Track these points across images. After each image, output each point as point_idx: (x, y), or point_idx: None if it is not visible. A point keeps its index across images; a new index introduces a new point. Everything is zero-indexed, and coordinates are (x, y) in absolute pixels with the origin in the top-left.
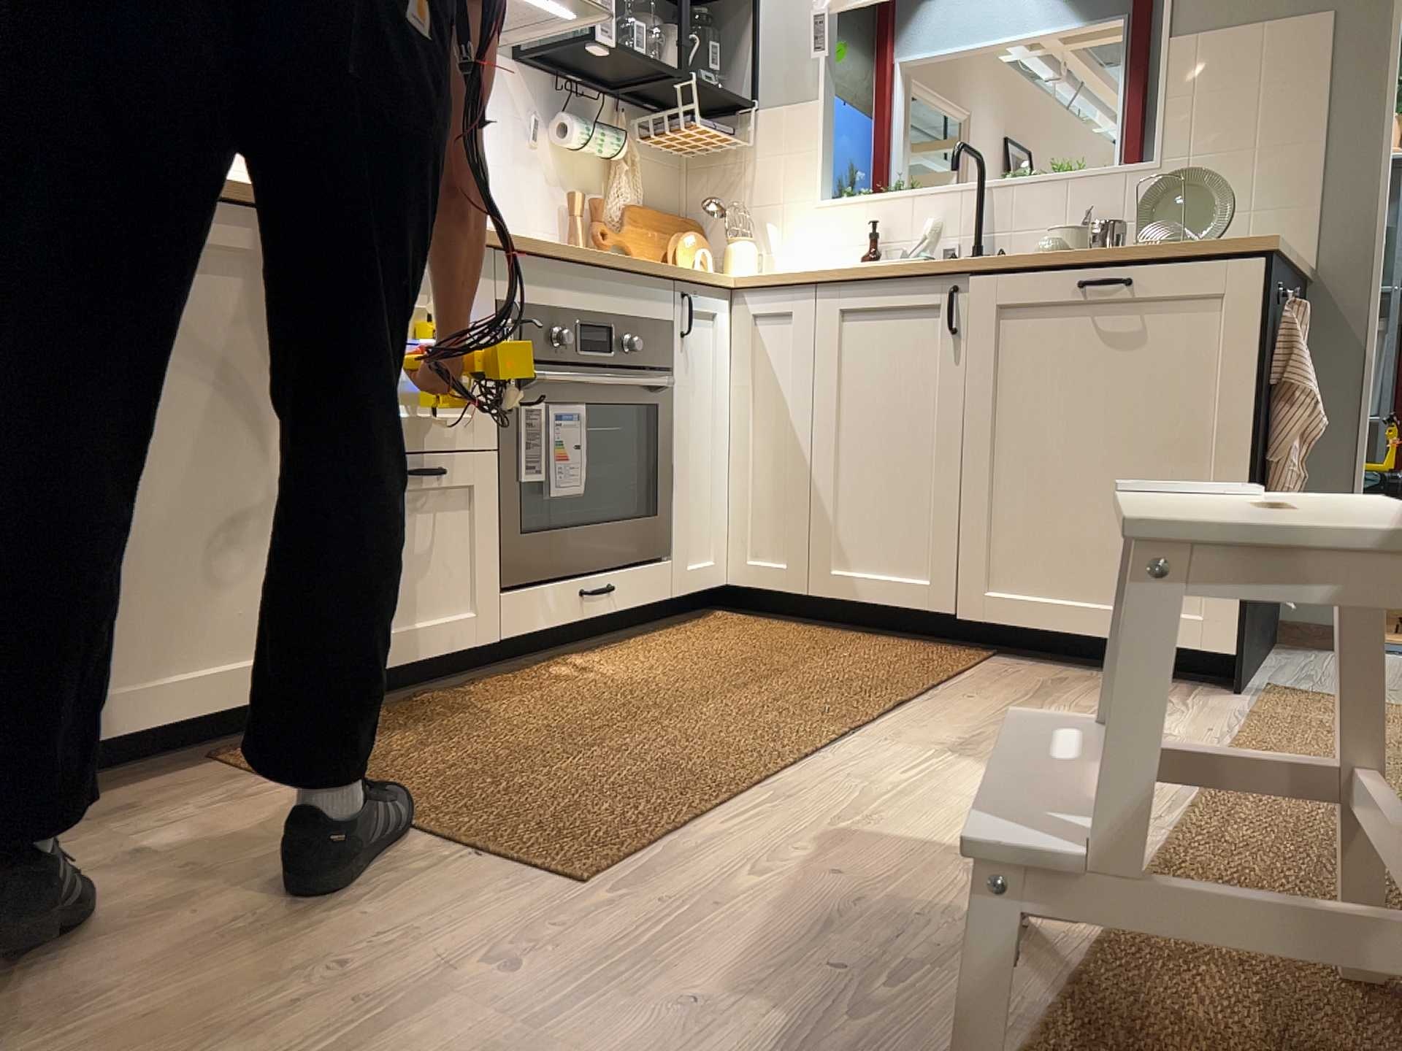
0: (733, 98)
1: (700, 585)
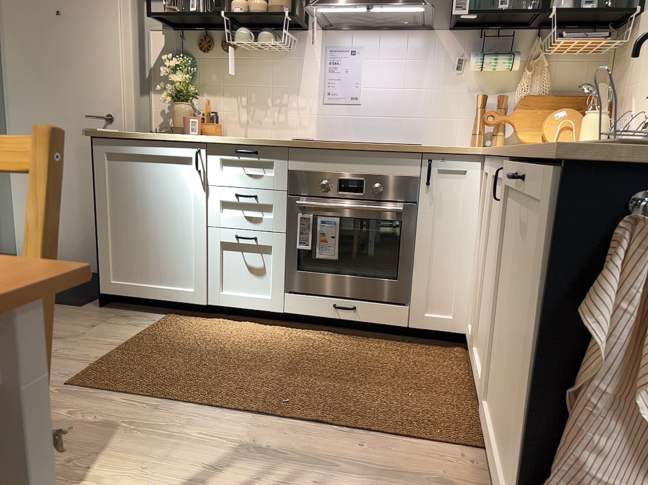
0: (606, 11)
1: (436, 329)
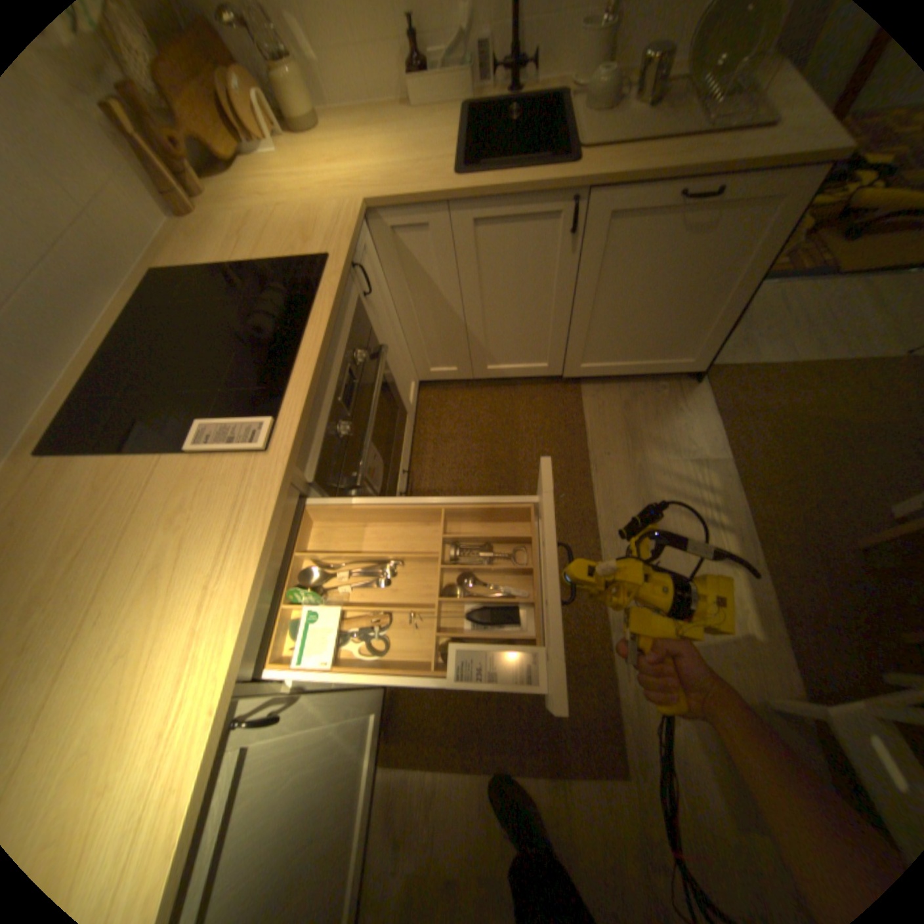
0: None
1: (413, 404)
